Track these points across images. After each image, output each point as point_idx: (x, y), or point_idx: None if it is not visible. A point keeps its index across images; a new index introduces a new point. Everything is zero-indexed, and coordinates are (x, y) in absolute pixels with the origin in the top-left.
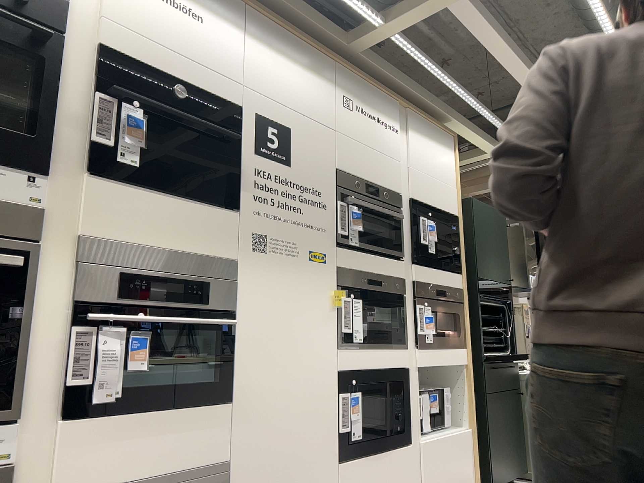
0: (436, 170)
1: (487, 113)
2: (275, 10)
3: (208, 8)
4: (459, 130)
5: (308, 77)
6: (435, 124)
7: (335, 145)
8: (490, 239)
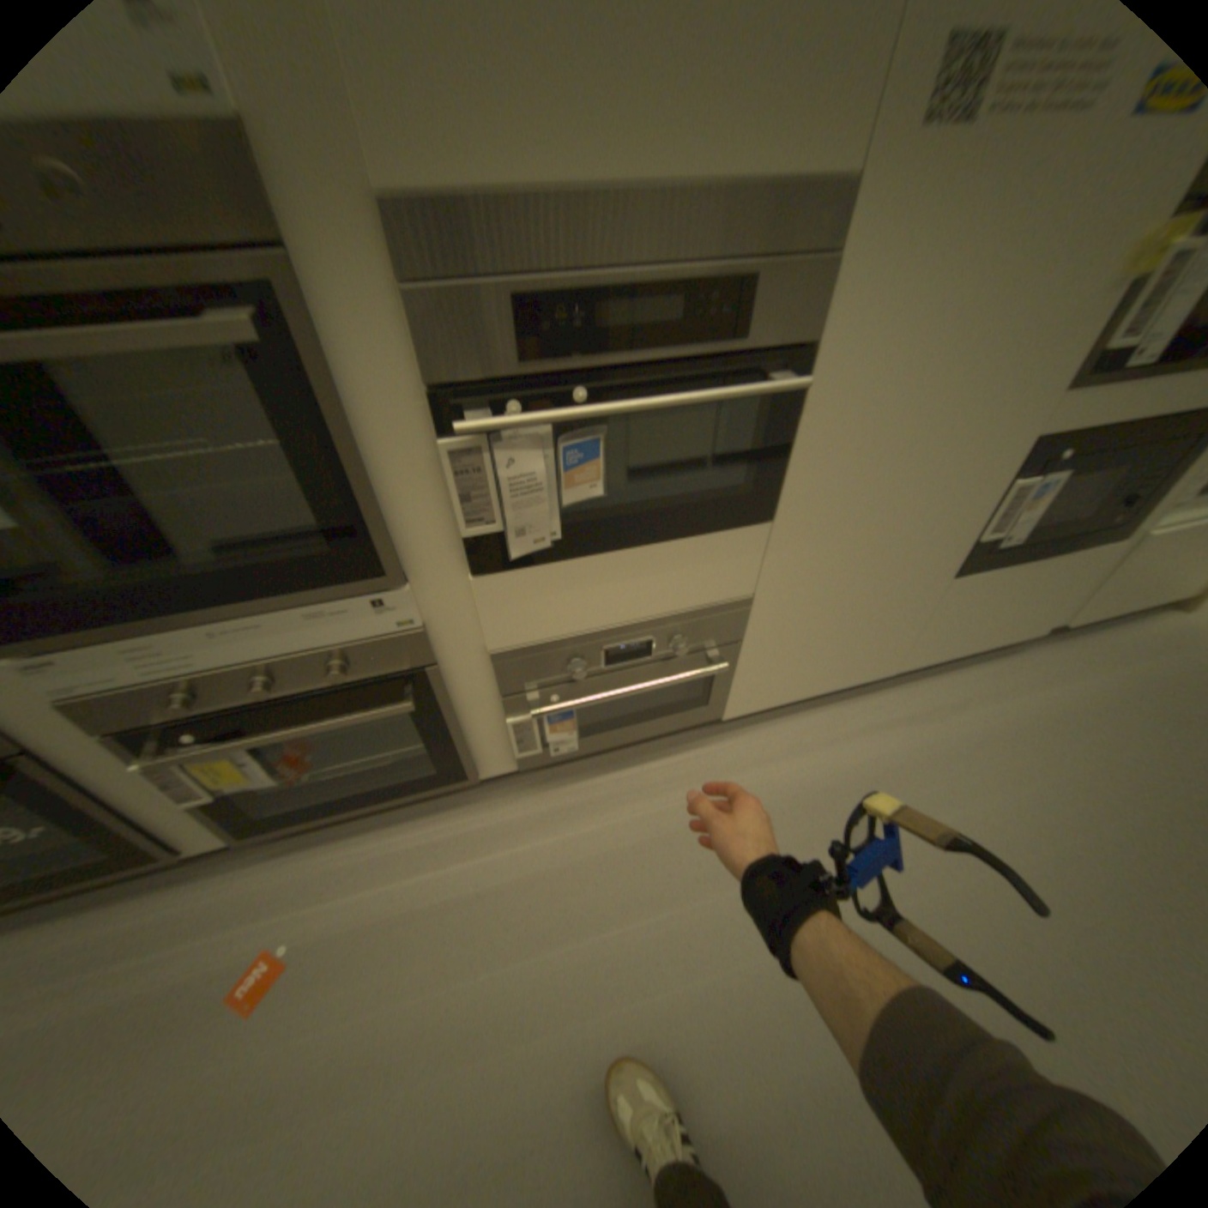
0: None
1: None
2: None
3: None
4: None
5: None
6: None
7: None
8: None
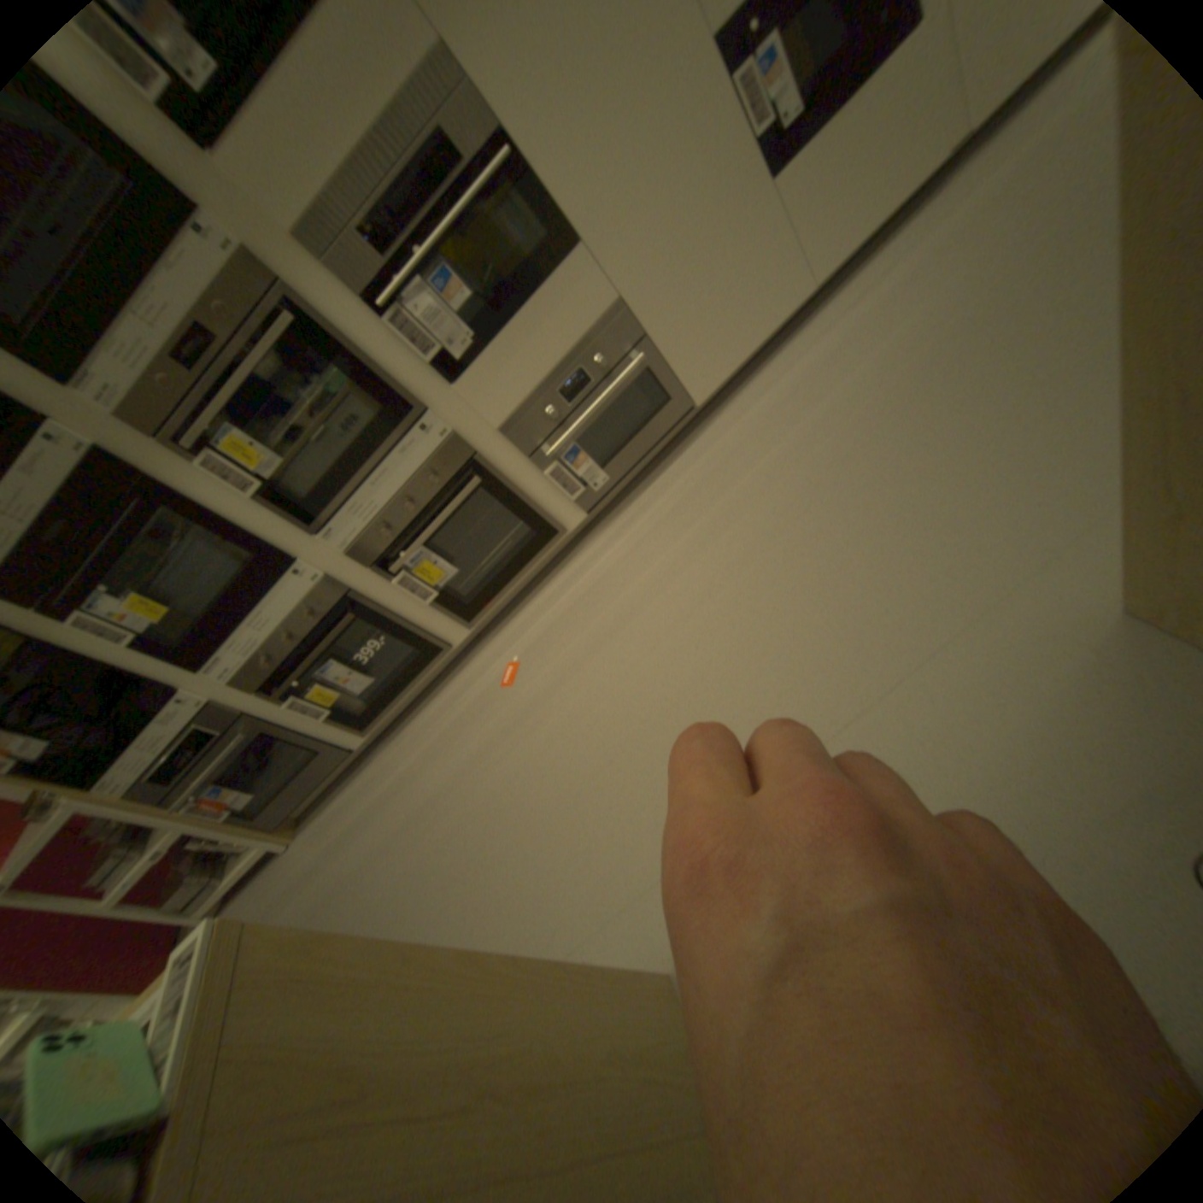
0: None
1: None
2: None
3: None
4: None
5: None
6: None
7: None
8: None
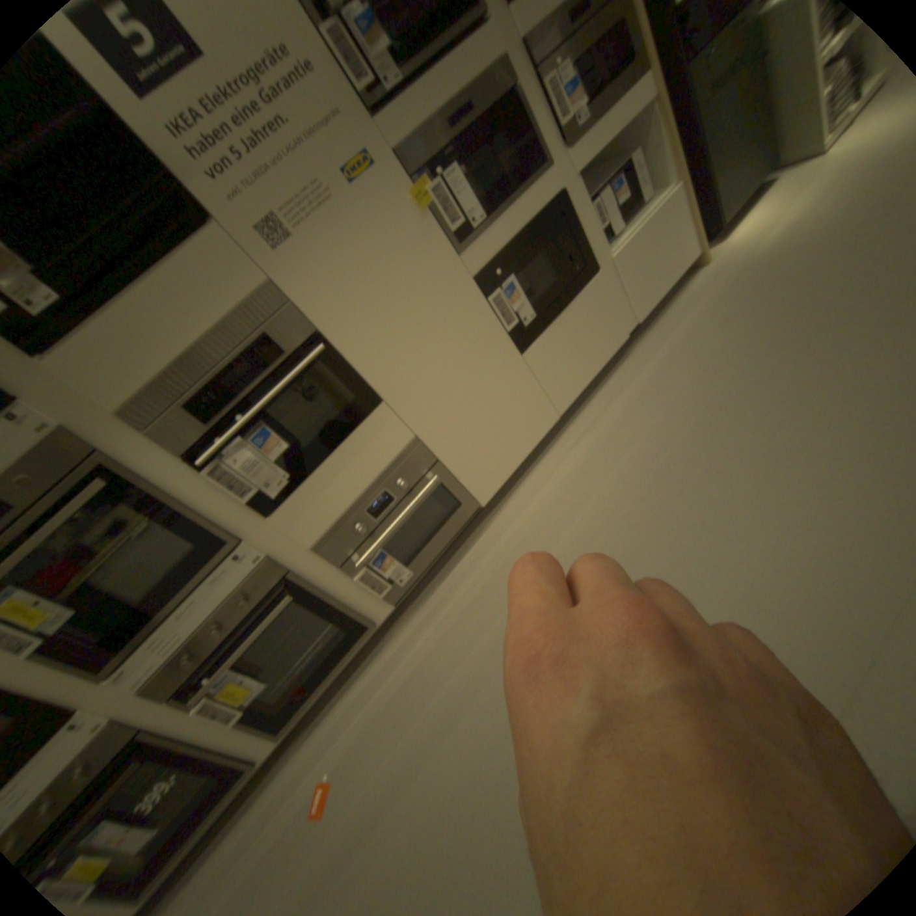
0: None
1: None
2: None
3: None
4: None
5: None
6: None
7: None
8: None
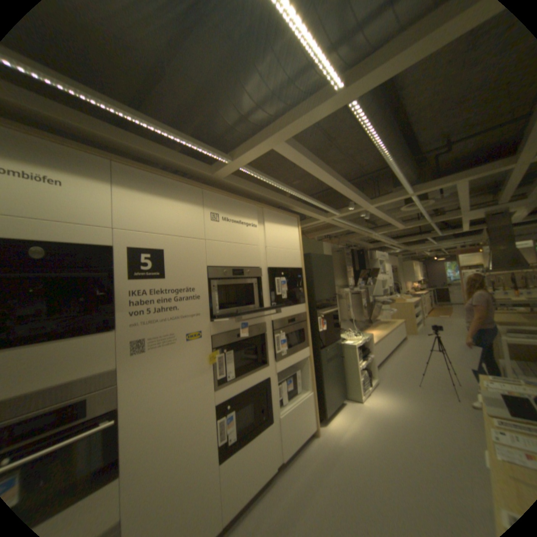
0: (286, 243)
1: (317, 203)
2: (146, 157)
3: (66, 171)
4: (302, 211)
5: (178, 206)
6: (285, 213)
7: (206, 250)
8: (323, 274)
